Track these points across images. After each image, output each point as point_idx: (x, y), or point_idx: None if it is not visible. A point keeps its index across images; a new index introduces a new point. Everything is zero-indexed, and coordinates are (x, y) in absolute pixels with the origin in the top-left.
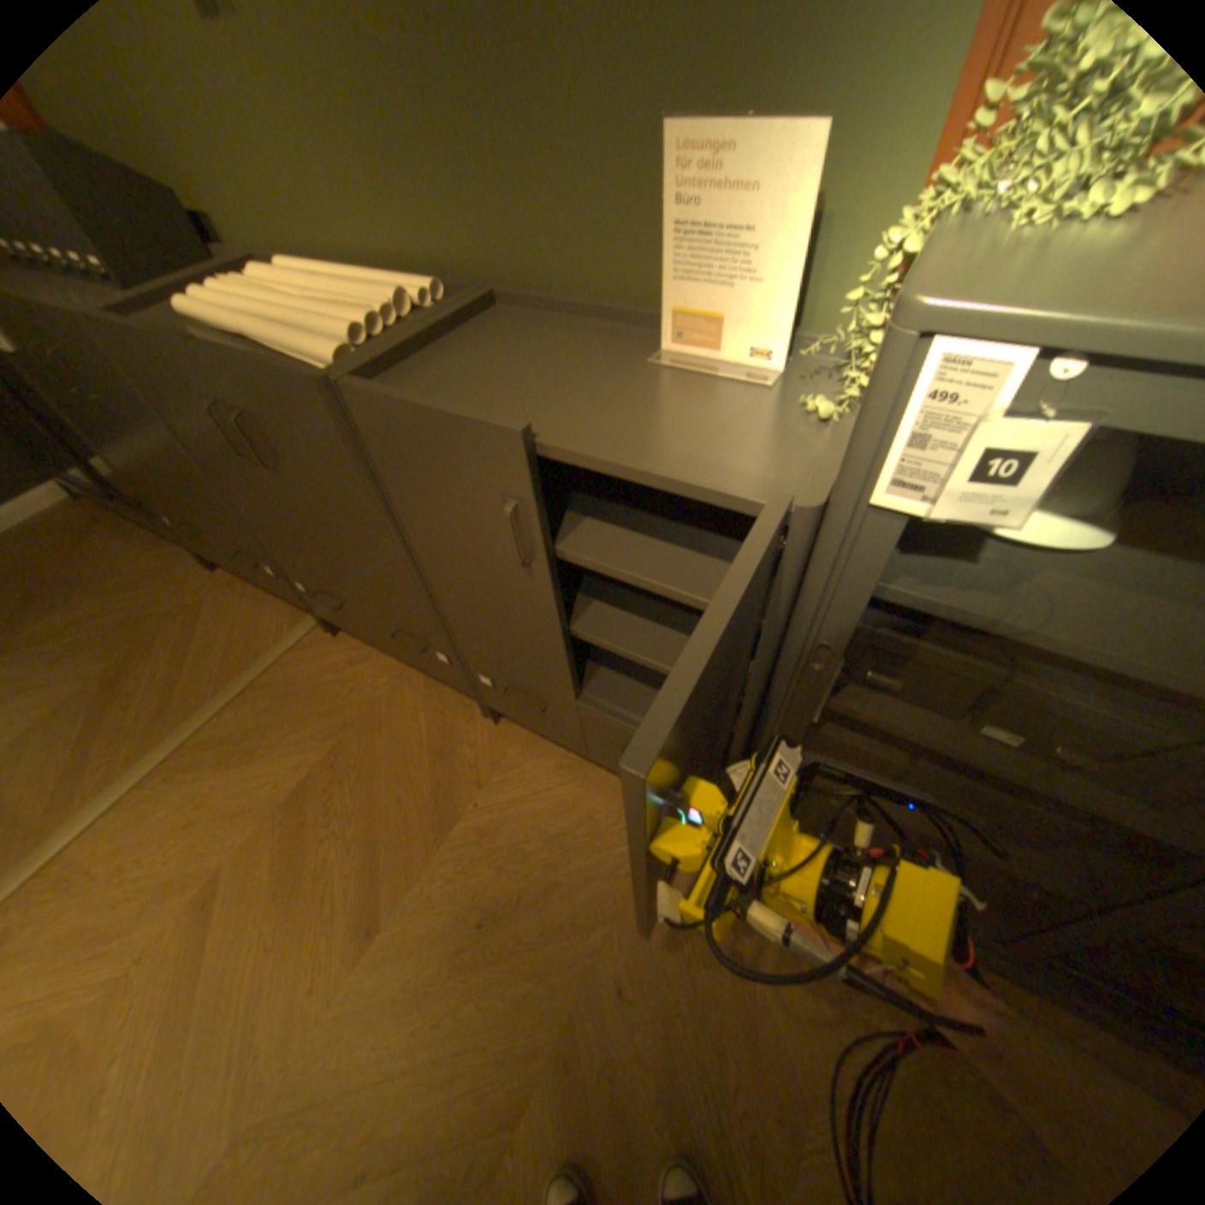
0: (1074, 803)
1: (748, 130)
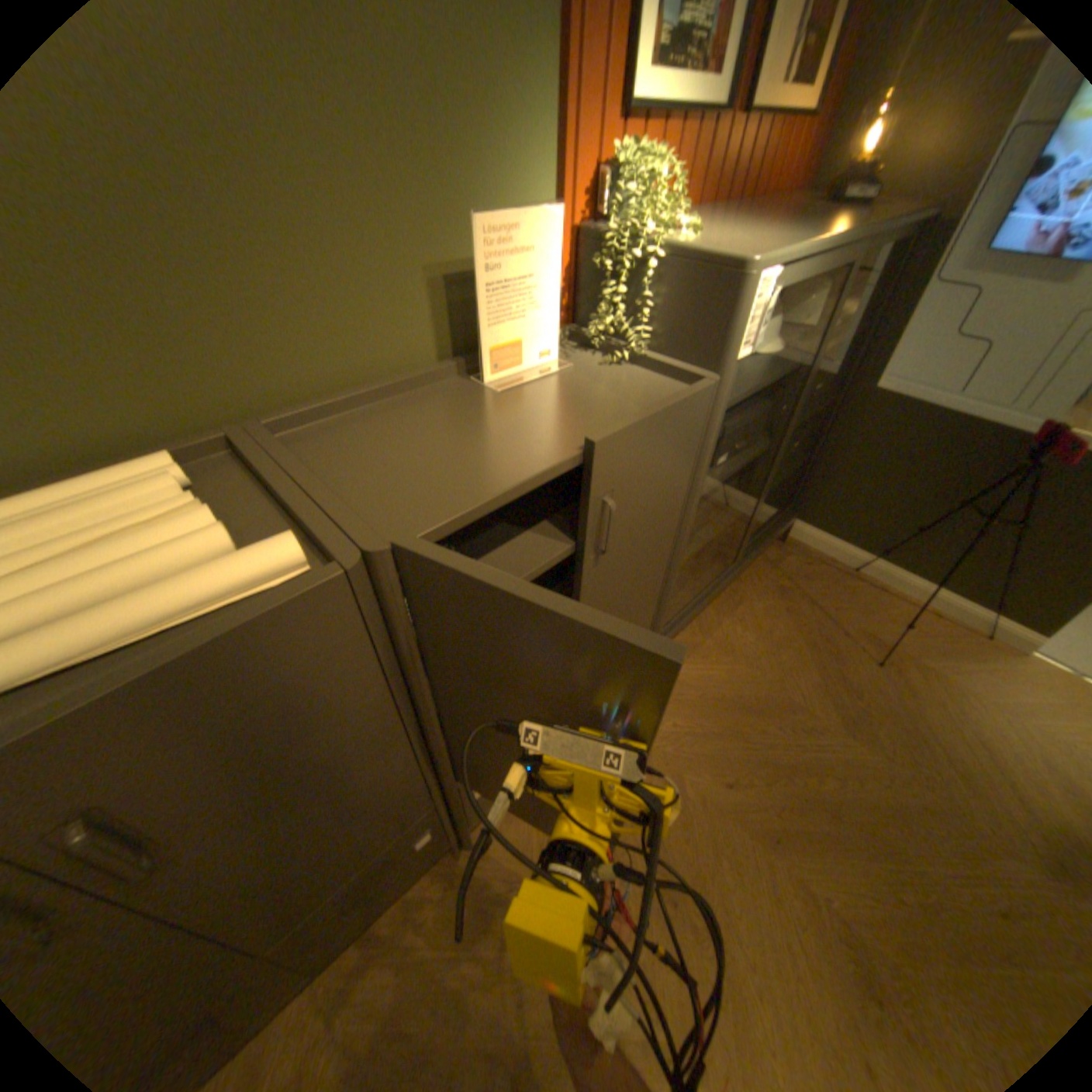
0: (748, 462)
1: (525, 215)
